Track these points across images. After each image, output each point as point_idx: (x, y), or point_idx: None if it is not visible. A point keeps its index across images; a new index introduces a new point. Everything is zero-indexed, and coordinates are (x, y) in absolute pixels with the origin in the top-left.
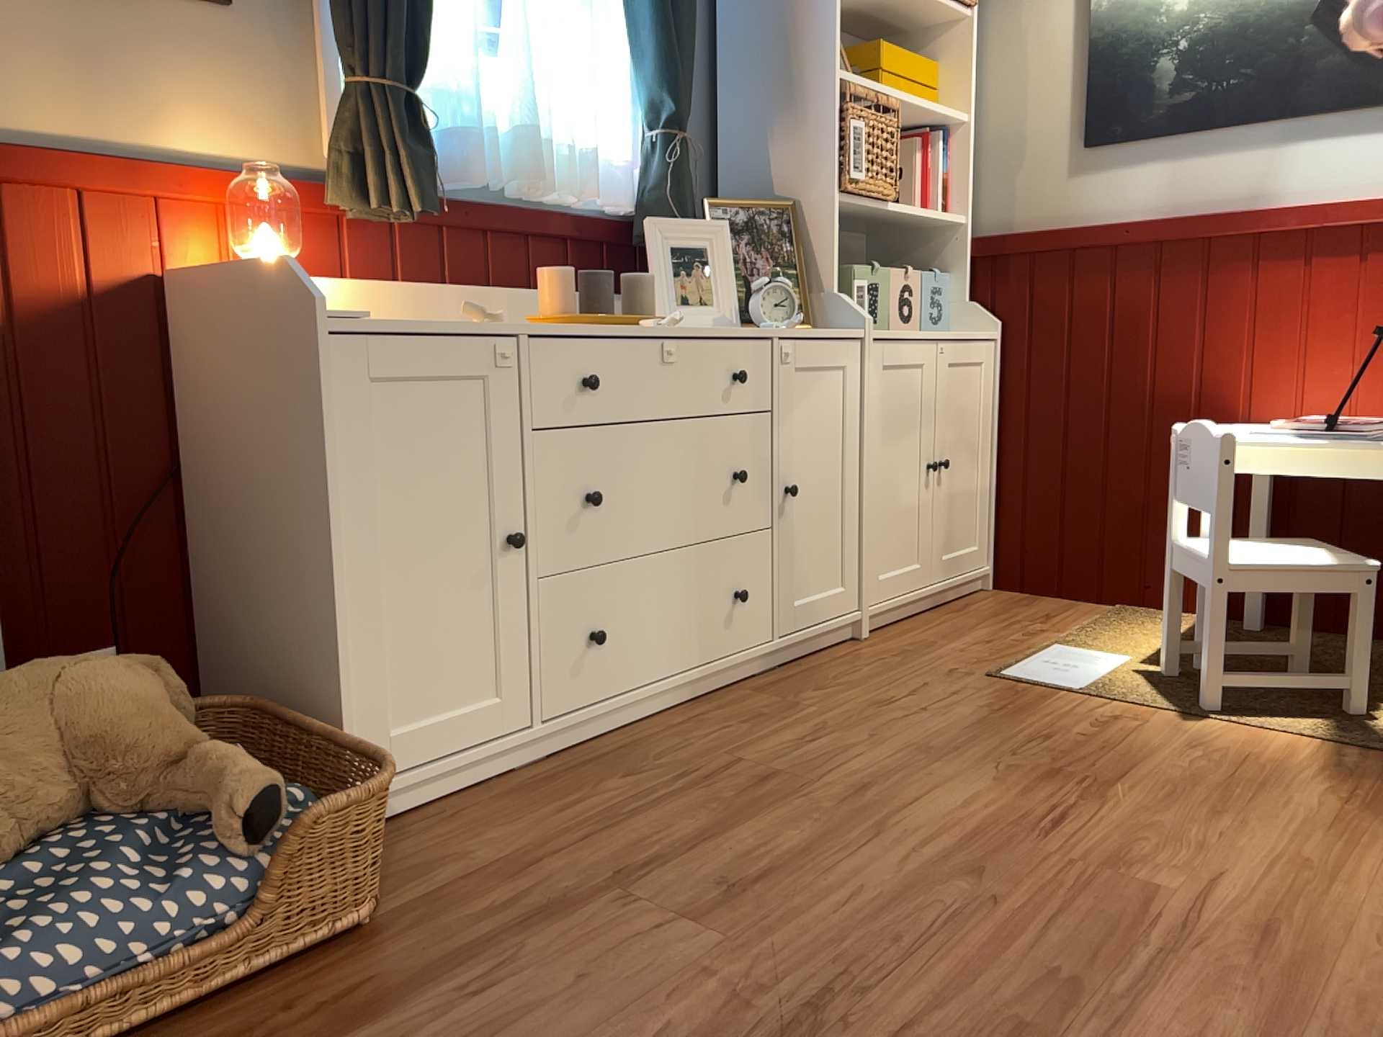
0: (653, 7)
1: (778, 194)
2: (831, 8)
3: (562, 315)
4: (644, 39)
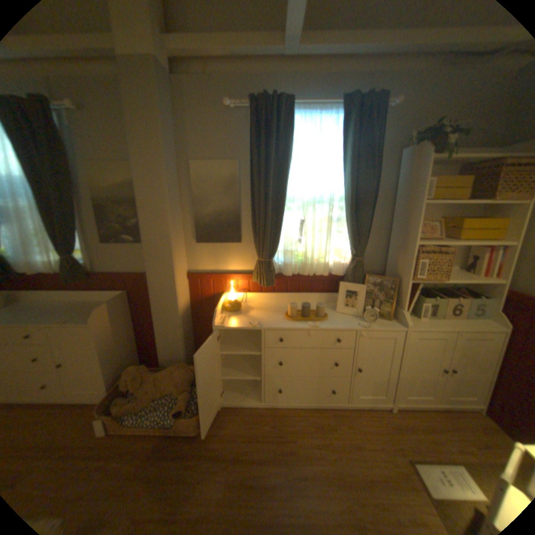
0: (350, 226)
1: (397, 273)
2: (418, 222)
3: (289, 317)
4: (349, 233)
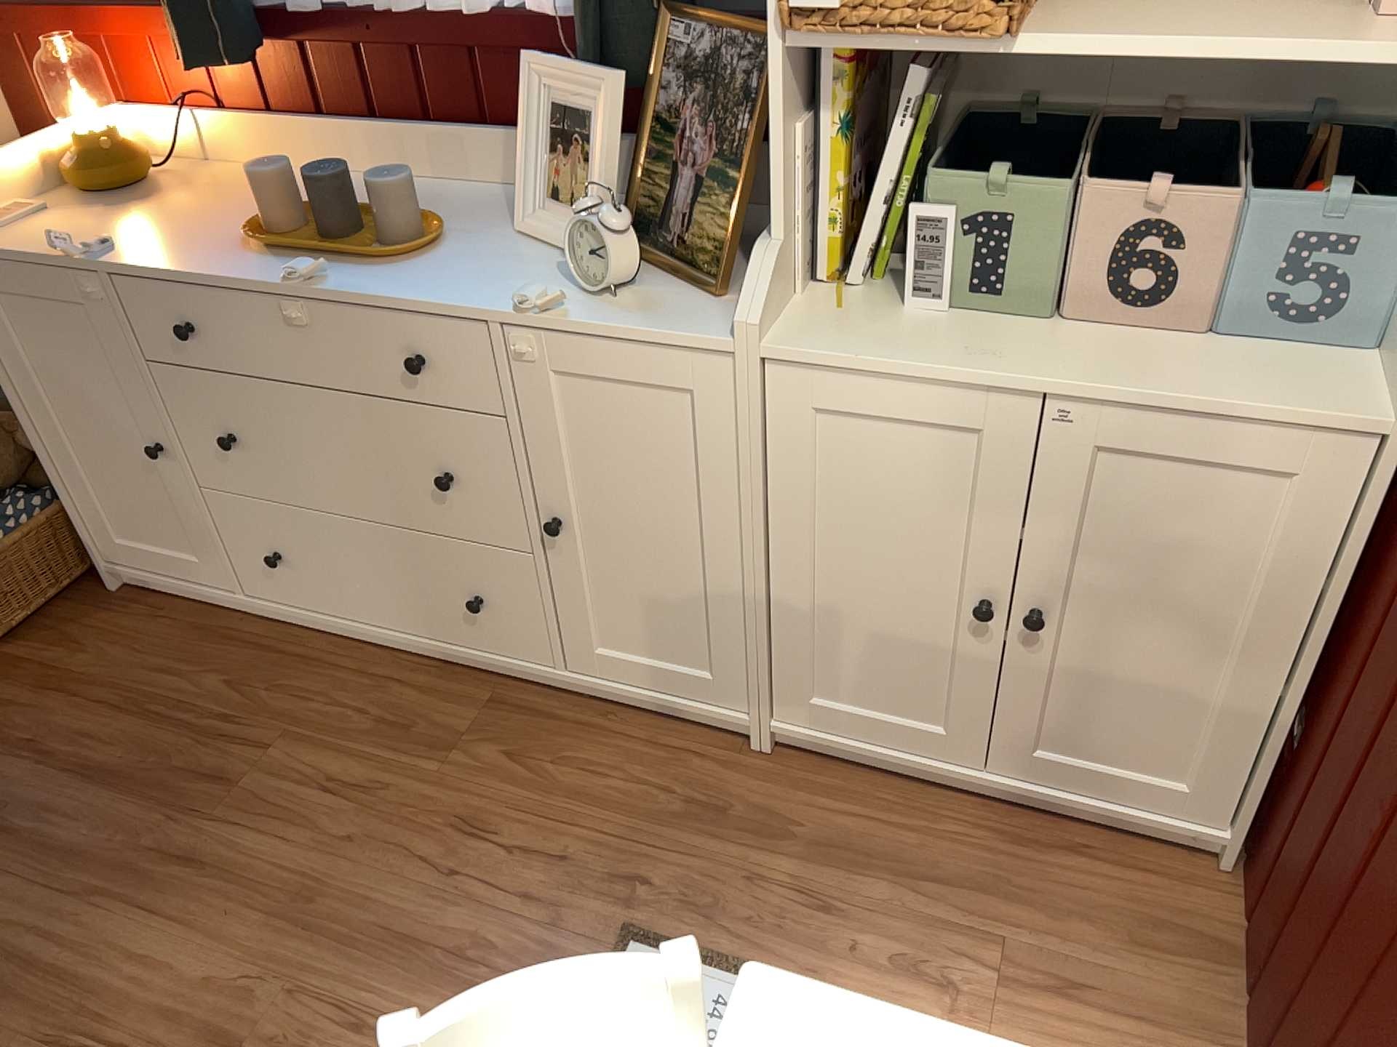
0: None
1: None
2: None
3: (254, 228)
4: None
